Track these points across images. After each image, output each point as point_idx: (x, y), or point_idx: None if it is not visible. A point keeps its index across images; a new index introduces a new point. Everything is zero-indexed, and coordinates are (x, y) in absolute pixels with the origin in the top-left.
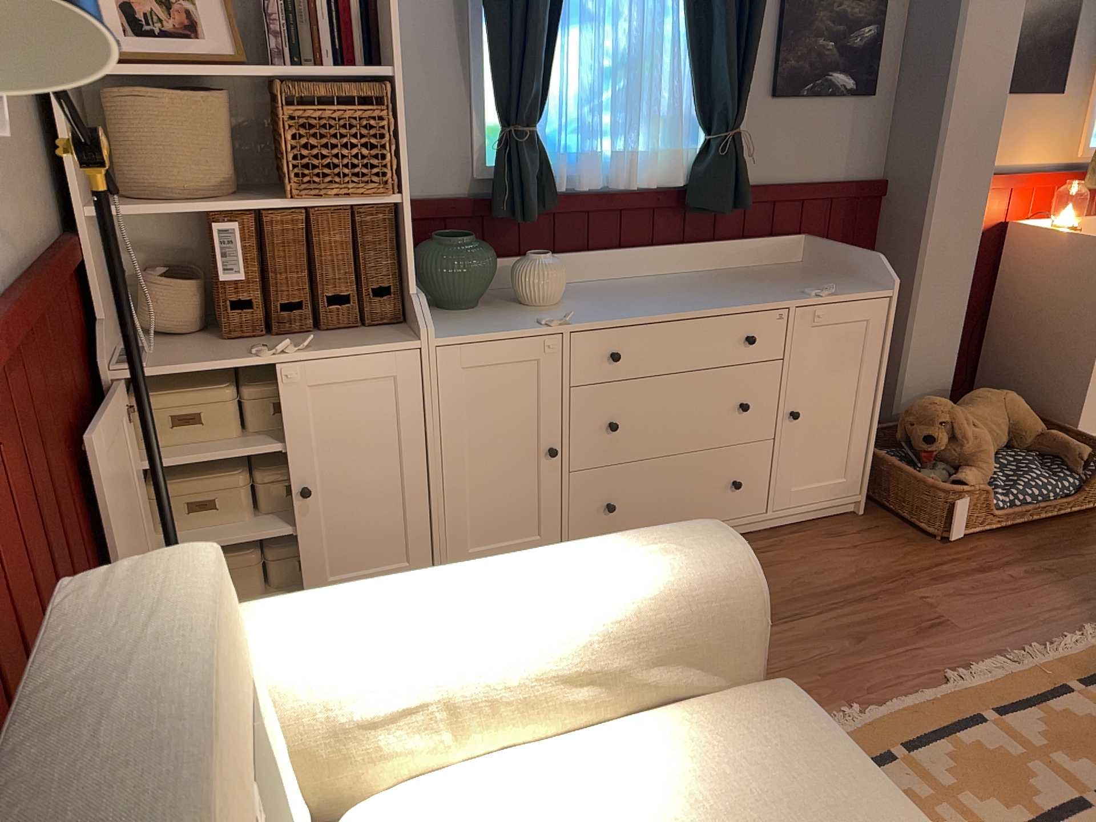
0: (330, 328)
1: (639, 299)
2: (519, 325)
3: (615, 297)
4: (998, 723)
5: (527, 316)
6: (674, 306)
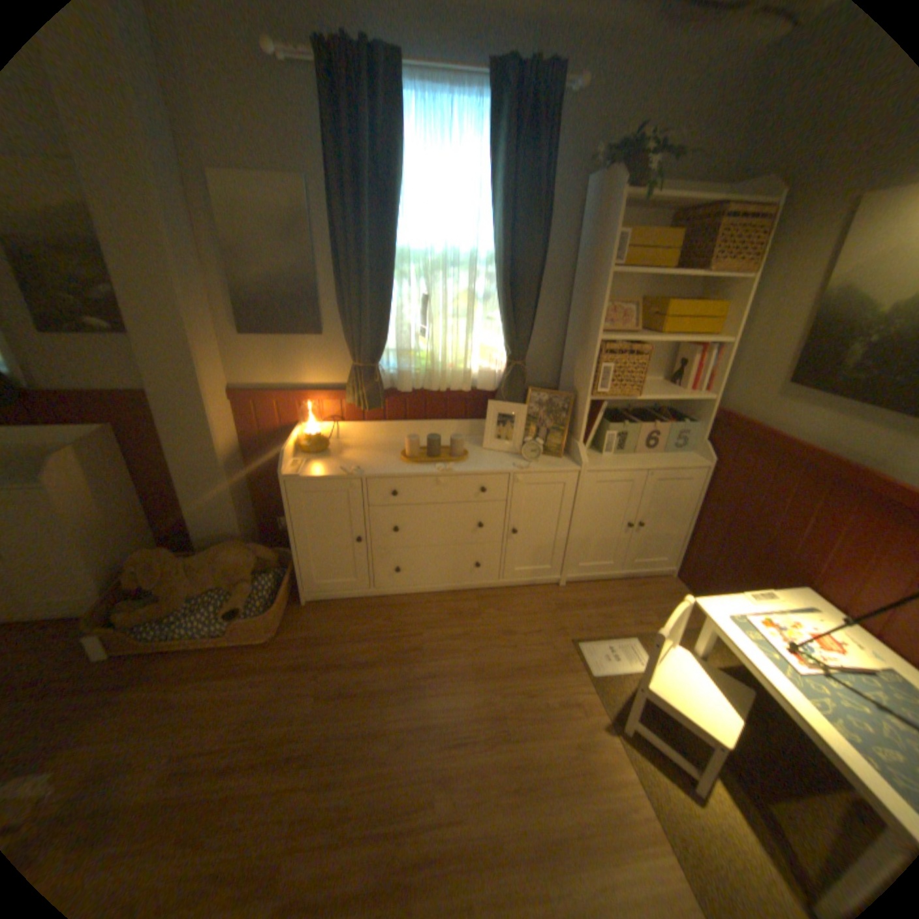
0: None
1: None
2: None
3: None
4: None
5: None
6: None
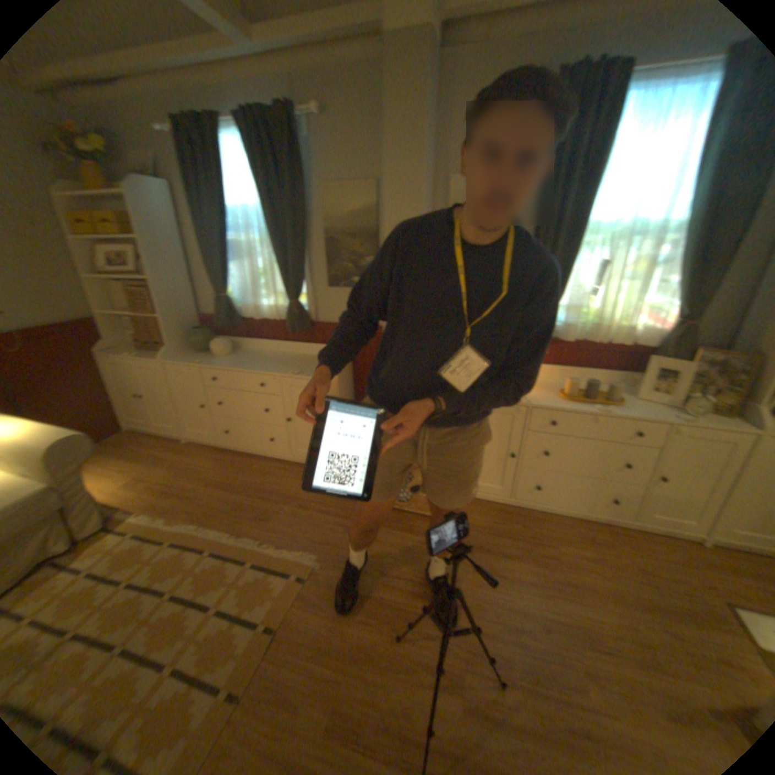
0: (155, 352)
1: (243, 361)
2: (188, 362)
3: (241, 359)
4: (201, 559)
5: (200, 359)
6: (240, 366)
